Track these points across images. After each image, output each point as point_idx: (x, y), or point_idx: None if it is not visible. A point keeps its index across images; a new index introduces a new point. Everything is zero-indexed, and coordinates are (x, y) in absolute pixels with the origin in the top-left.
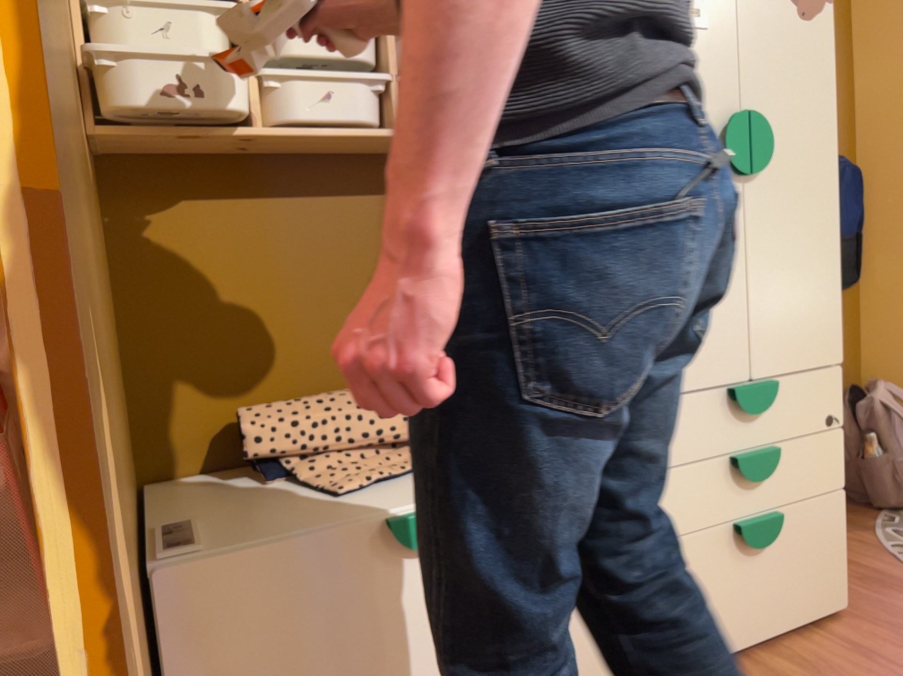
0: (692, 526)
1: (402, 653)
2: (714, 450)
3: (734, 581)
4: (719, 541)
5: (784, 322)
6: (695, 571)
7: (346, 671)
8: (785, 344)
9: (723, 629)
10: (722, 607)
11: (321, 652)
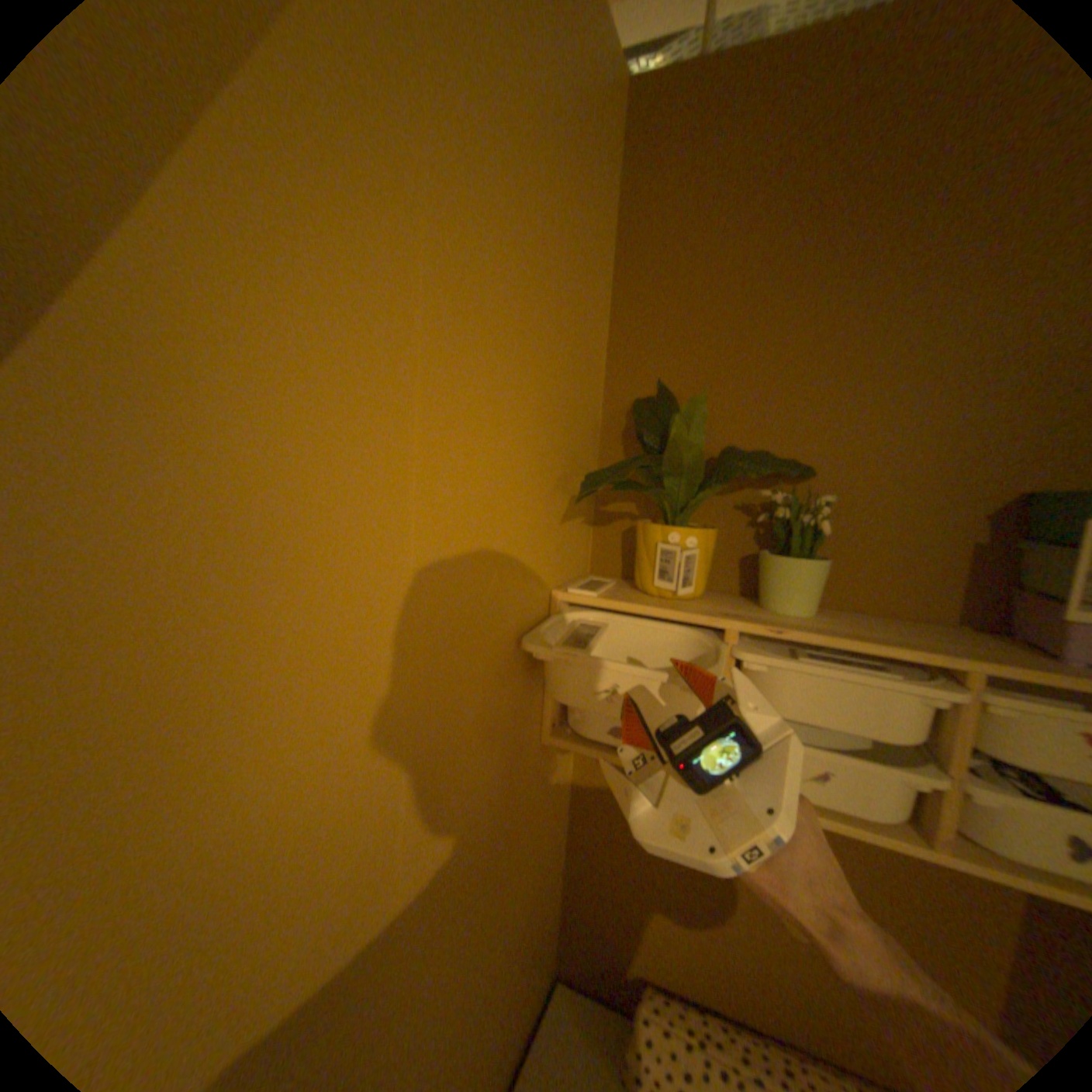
0: None
1: None
2: None
3: None
4: None
5: None
6: None
7: None
8: None
9: None
10: None
11: None
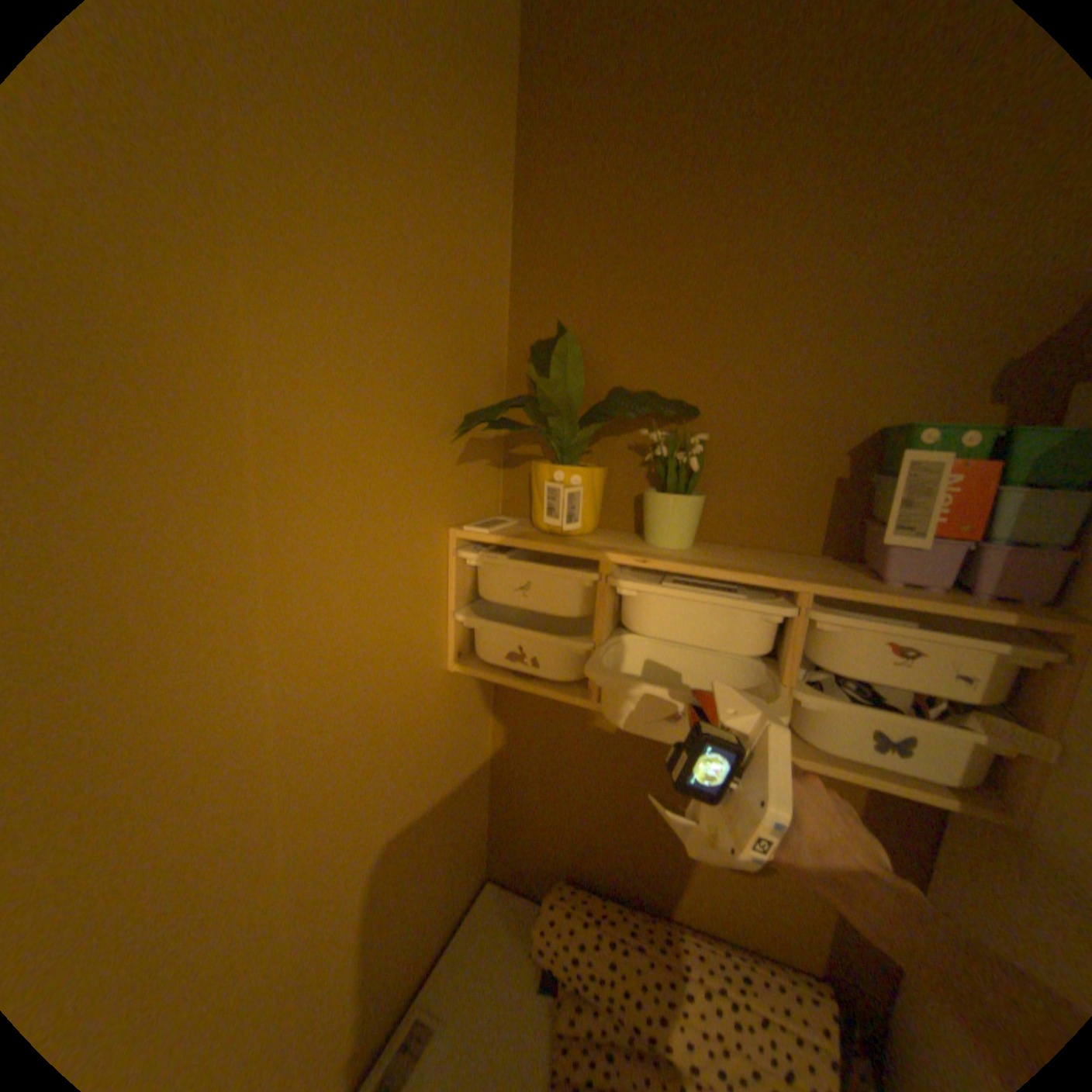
0: None
1: None
2: None
3: None
4: None
5: None
6: None
7: None
8: None
9: None
10: None
11: None
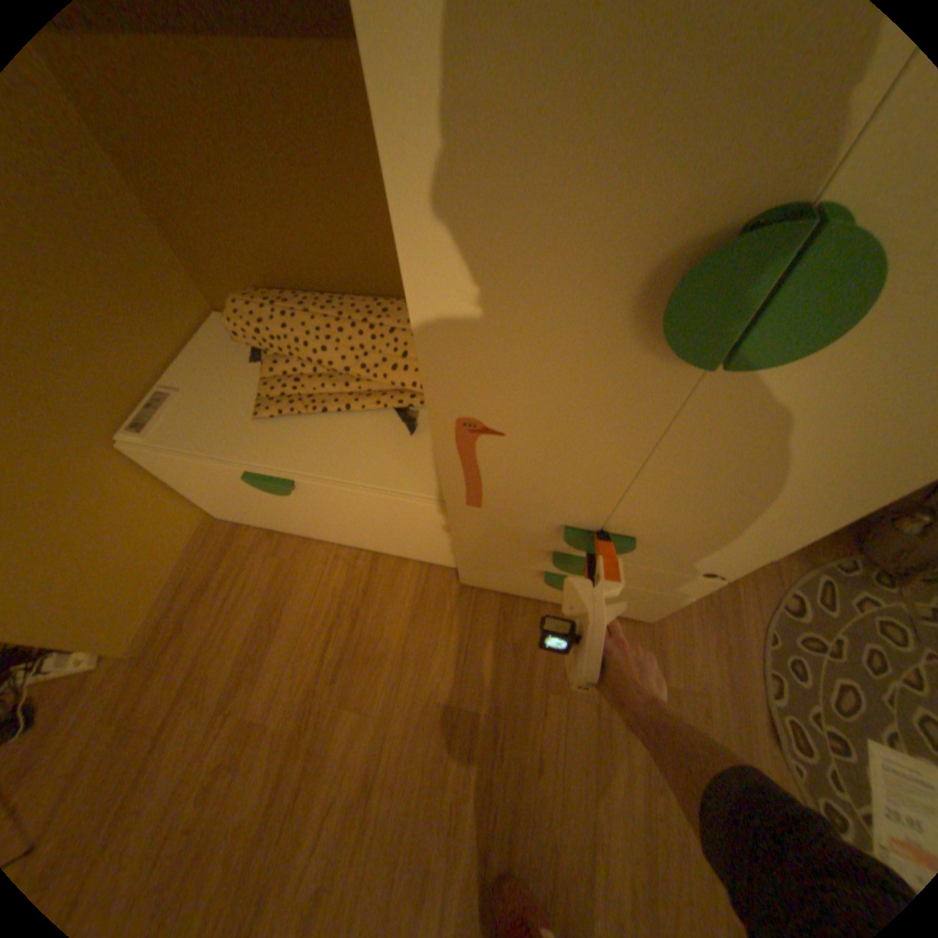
0: (498, 559)
1: (289, 512)
2: (533, 543)
3: (536, 584)
4: (525, 571)
5: (687, 516)
6: (497, 571)
7: (257, 506)
8: (674, 528)
9: (519, 590)
10: (520, 586)
11: (237, 497)
